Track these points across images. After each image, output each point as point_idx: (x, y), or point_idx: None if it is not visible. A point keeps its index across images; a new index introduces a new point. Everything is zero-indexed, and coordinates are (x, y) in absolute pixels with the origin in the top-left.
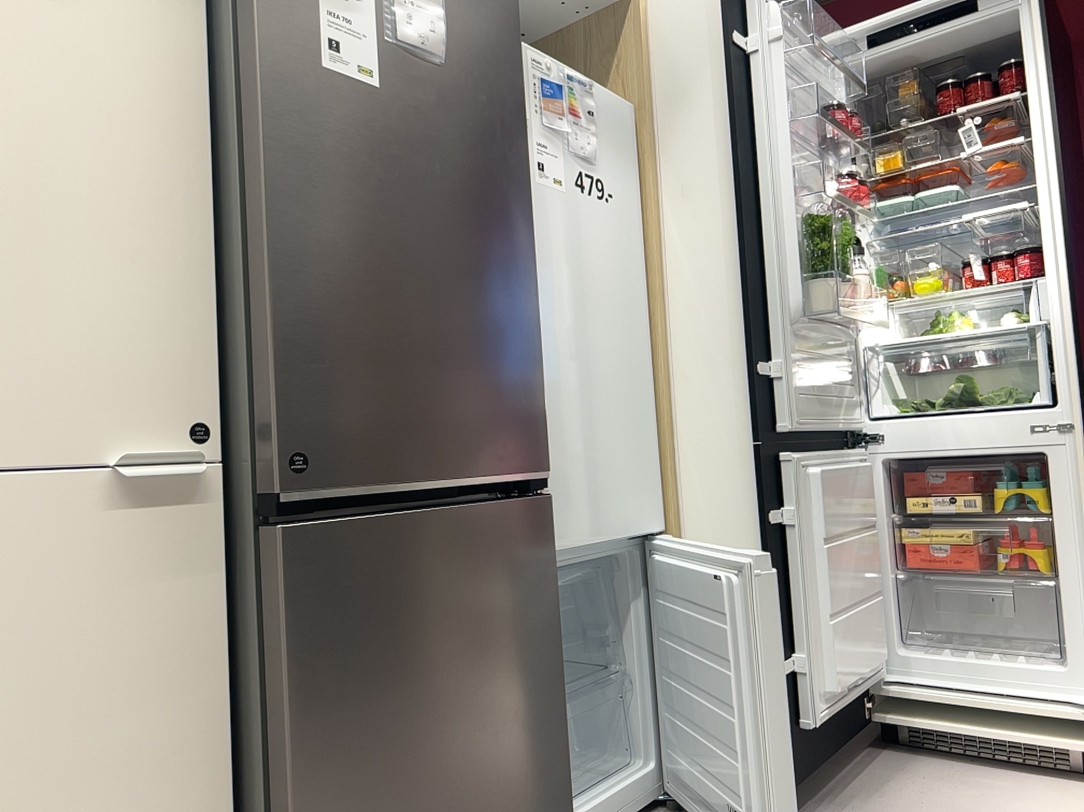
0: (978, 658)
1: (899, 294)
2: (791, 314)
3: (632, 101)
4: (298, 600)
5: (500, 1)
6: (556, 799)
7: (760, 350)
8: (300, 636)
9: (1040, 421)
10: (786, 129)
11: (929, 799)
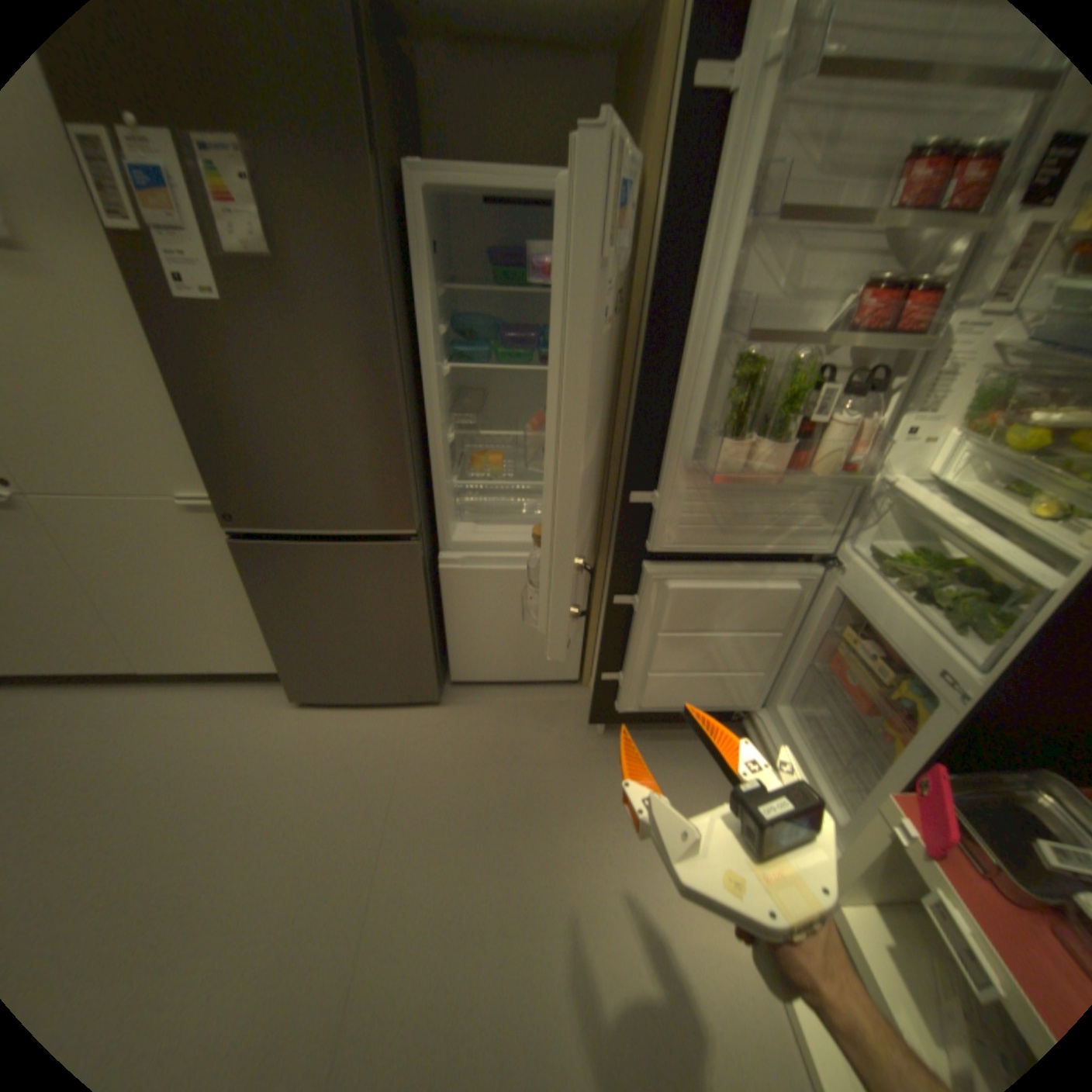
0: (817, 758)
1: (987, 428)
2: (685, 457)
3: (647, 150)
4: (246, 566)
5: (340, 153)
6: (428, 661)
7: (636, 482)
8: (251, 578)
9: (953, 673)
10: (740, 232)
11: (686, 788)
